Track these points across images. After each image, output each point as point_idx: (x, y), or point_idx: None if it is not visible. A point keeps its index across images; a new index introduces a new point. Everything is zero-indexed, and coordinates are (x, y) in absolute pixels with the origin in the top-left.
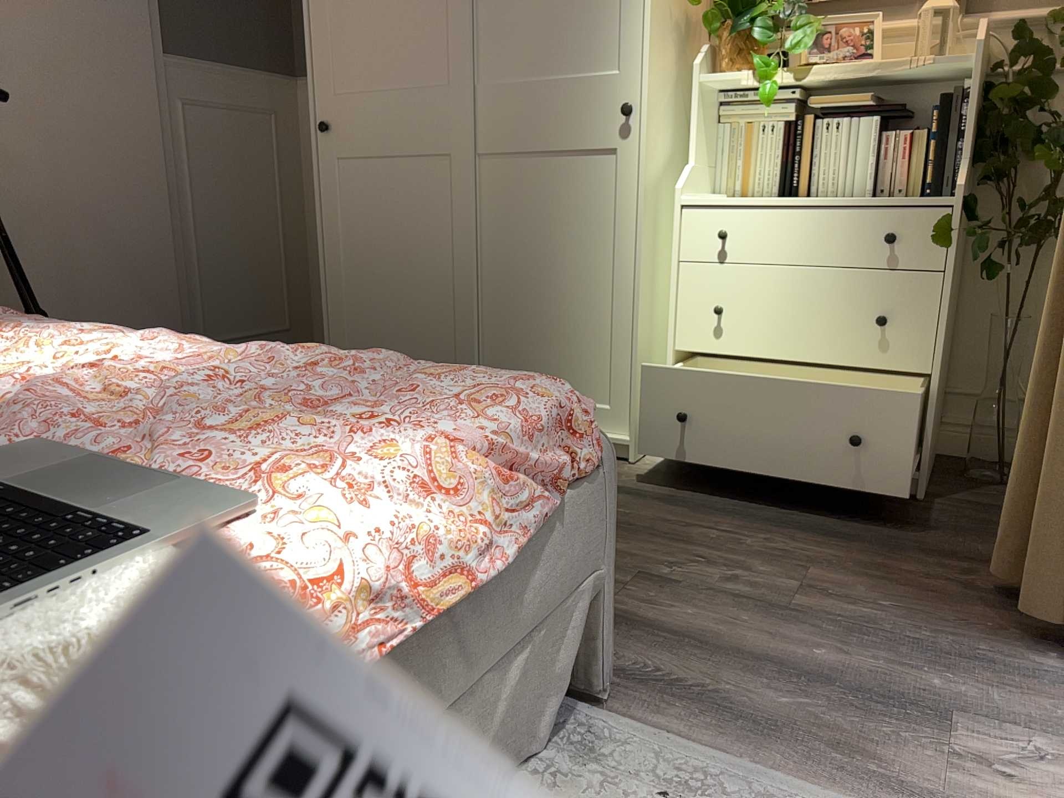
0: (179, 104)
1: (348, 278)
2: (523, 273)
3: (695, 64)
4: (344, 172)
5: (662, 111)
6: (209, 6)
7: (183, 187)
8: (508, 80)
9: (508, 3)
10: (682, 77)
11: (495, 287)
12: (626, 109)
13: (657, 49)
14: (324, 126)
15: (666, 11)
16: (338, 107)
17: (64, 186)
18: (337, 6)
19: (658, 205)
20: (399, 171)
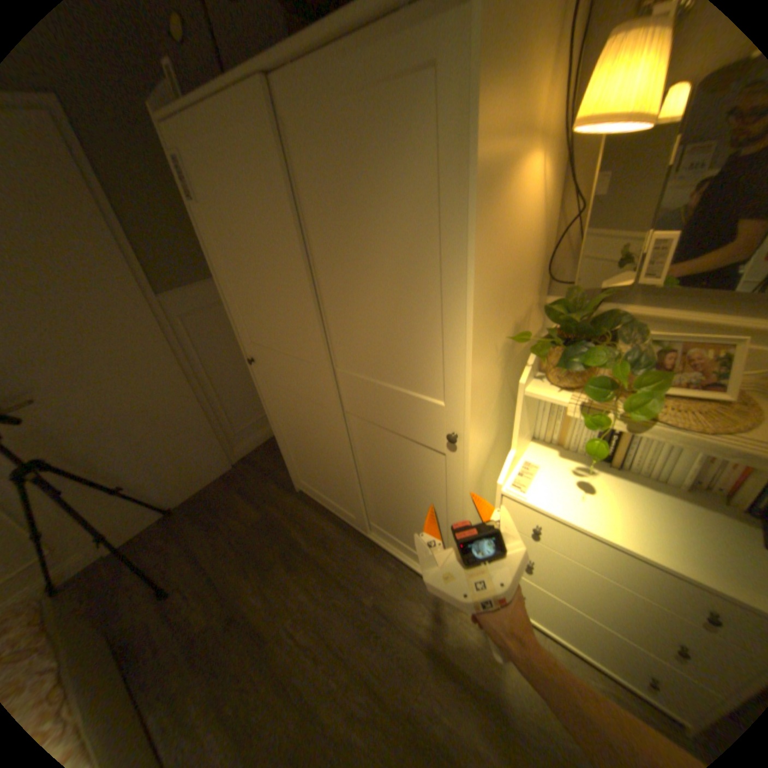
0: (176, 321)
1: (288, 441)
2: (385, 486)
3: (521, 382)
4: (270, 388)
5: (486, 427)
6: (178, 248)
7: (195, 367)
8: (357, 373)
9: (348, 319)
10: (508, 381)
11: (370, 484)
12: (451, 439)
13: (481, 395)
14: (250, 362)
15: (491, 353)
16: (254, 351)
17: (111, 409)
18: (234, 286)
19: (483, 483)
20: (299, 401)
